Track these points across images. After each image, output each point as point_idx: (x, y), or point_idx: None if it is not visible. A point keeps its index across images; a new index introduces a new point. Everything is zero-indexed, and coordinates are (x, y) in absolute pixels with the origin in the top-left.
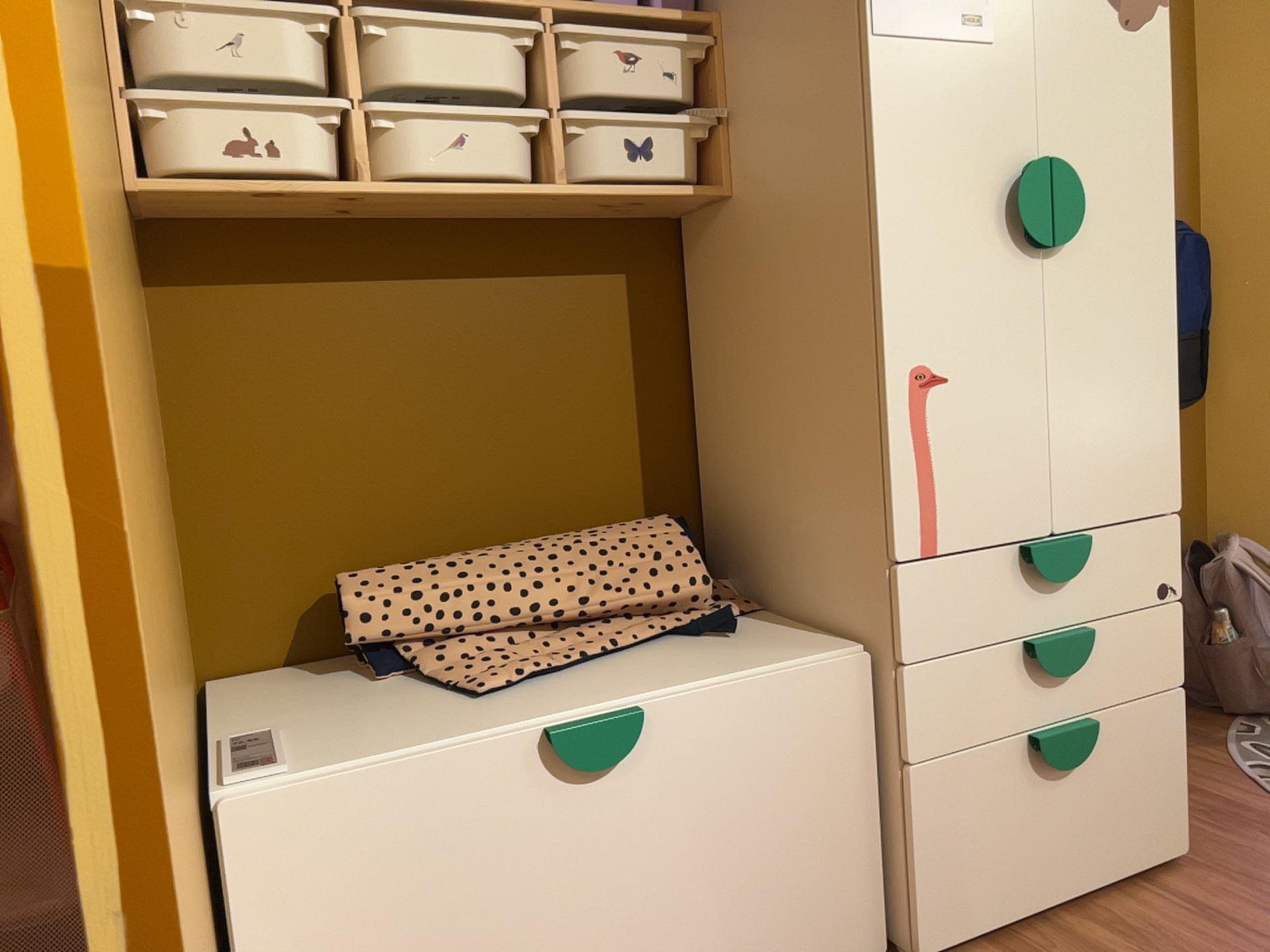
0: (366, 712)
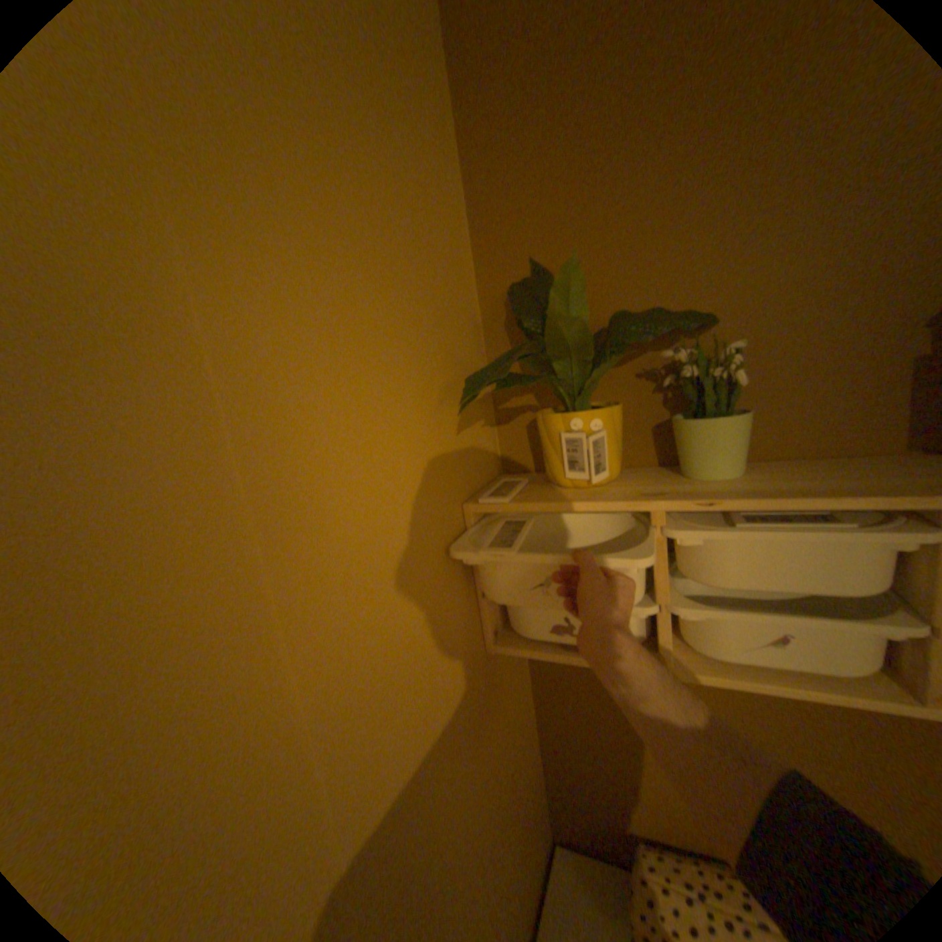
0: None
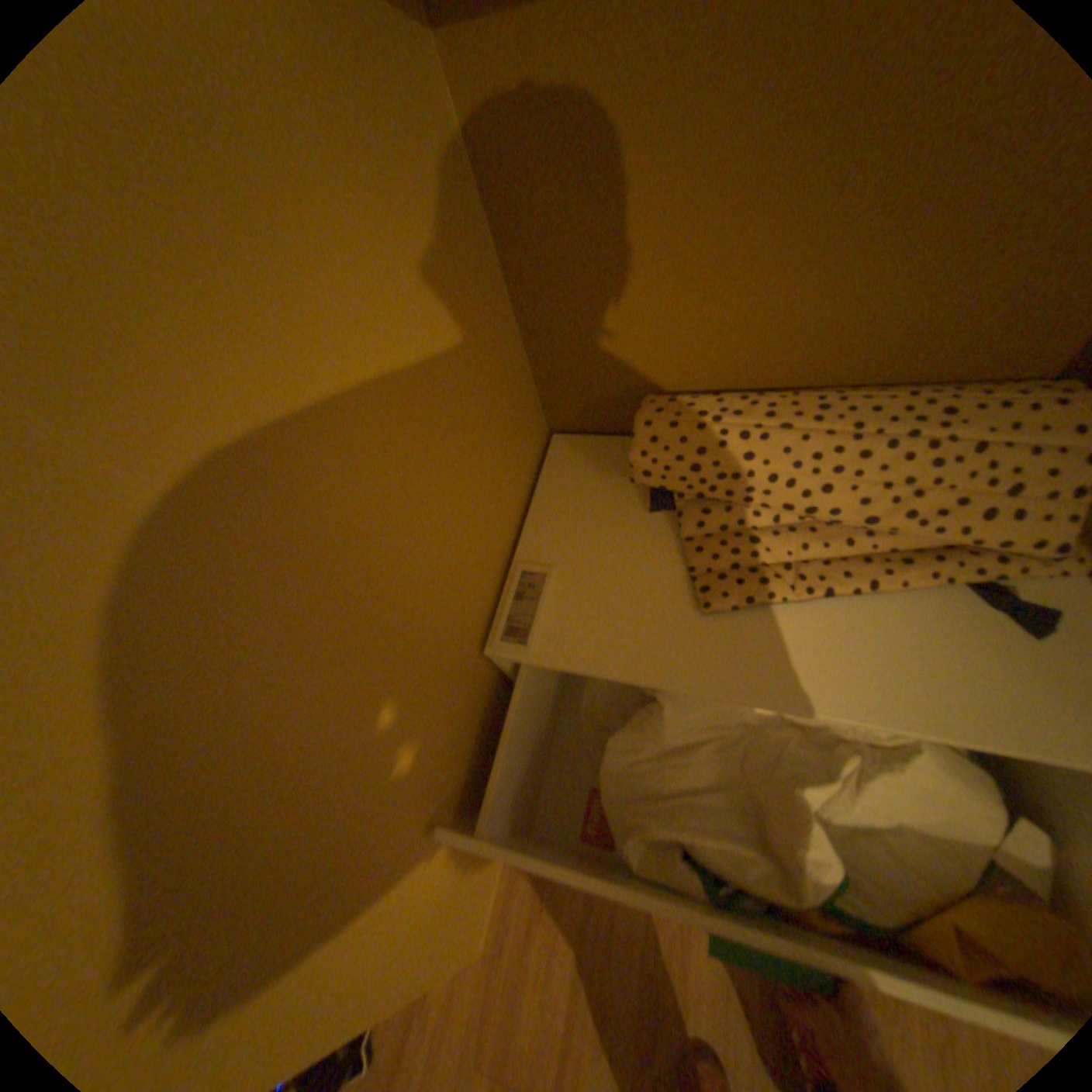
0: (616, 570)
